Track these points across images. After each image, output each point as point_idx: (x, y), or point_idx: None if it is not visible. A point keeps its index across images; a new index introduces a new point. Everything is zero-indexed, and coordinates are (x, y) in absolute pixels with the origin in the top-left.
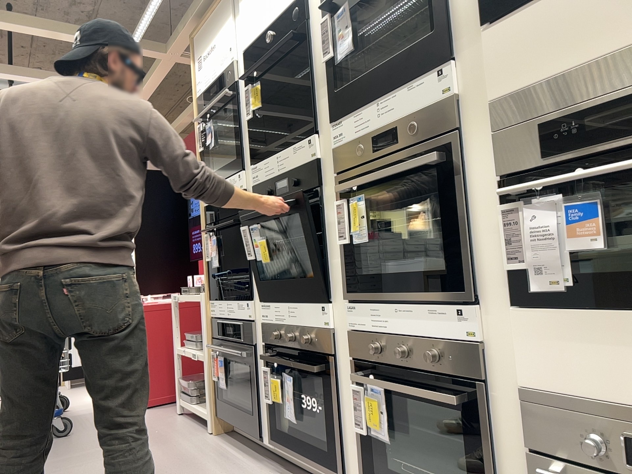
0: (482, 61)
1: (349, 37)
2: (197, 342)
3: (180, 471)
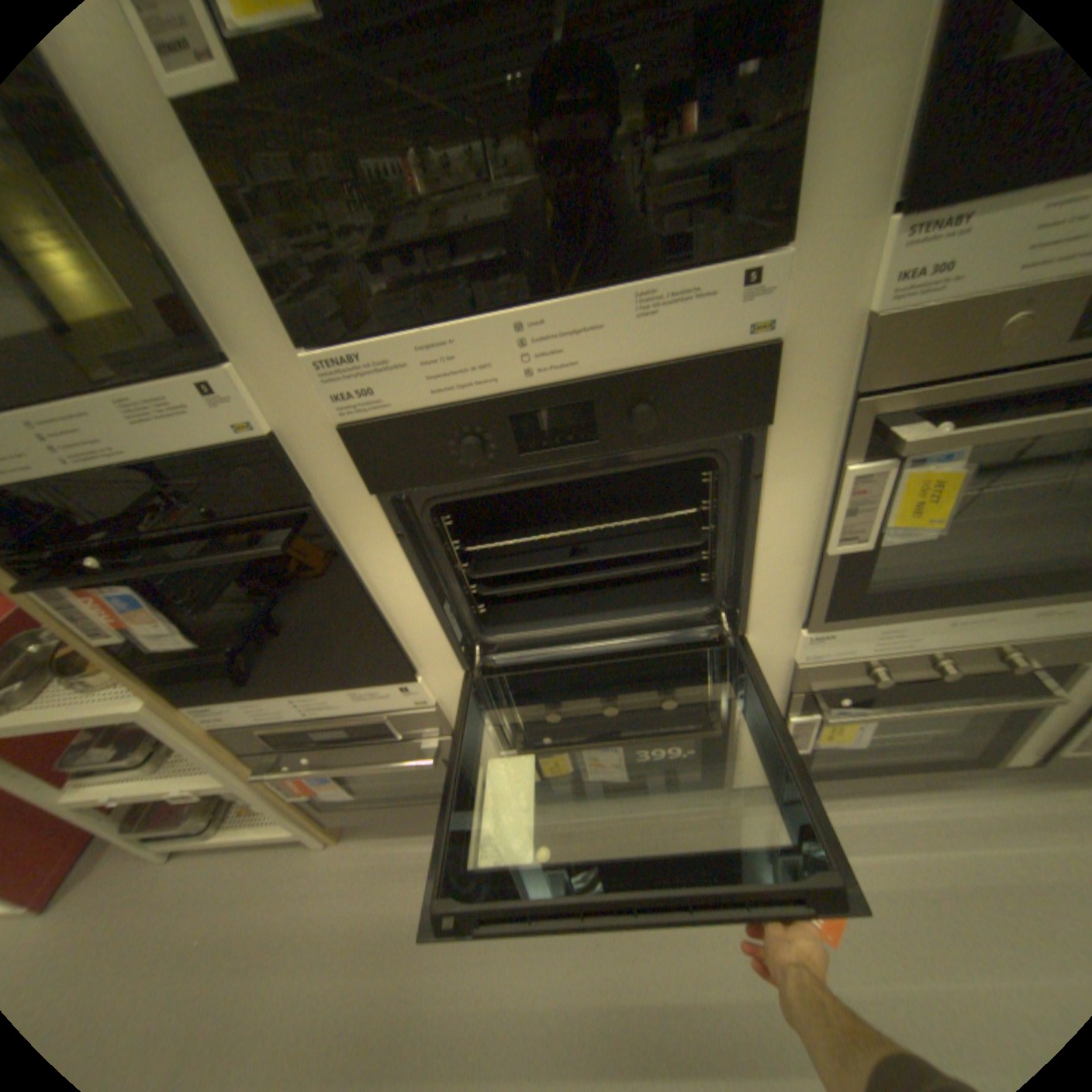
0: None
1: None
2: (141, 767)
3: (425, 973)
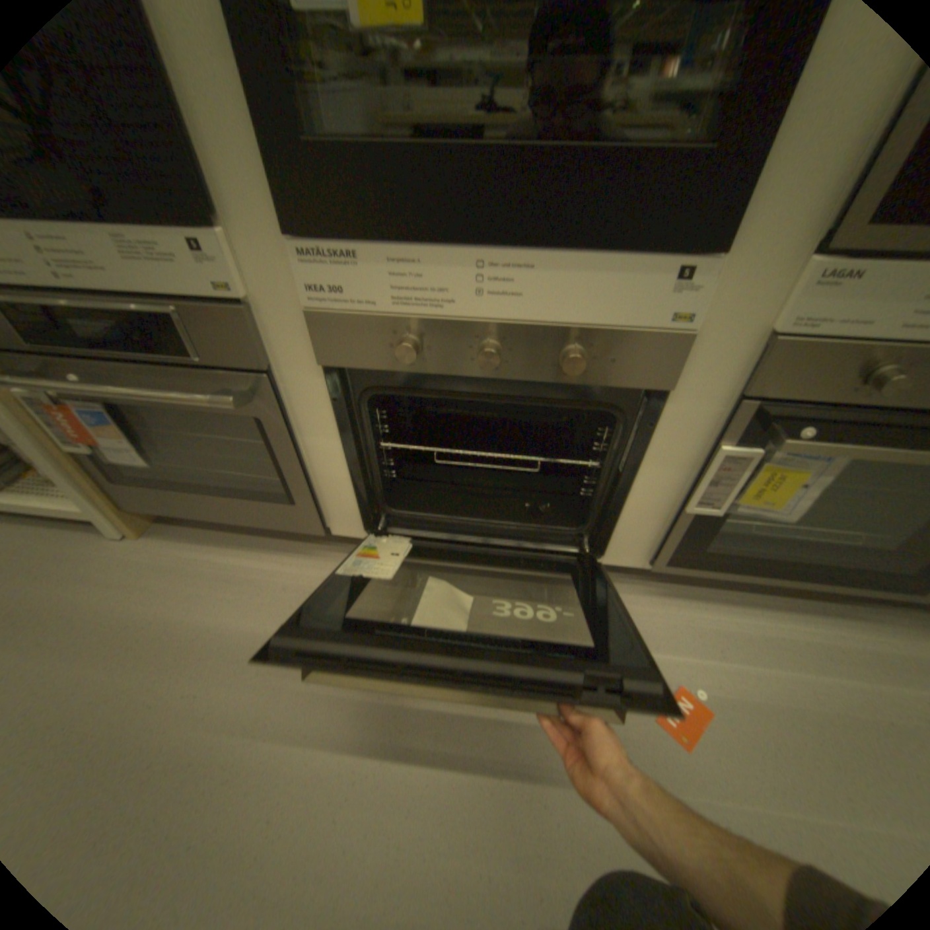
0: None
1: None
2: None
3: (187, 680)
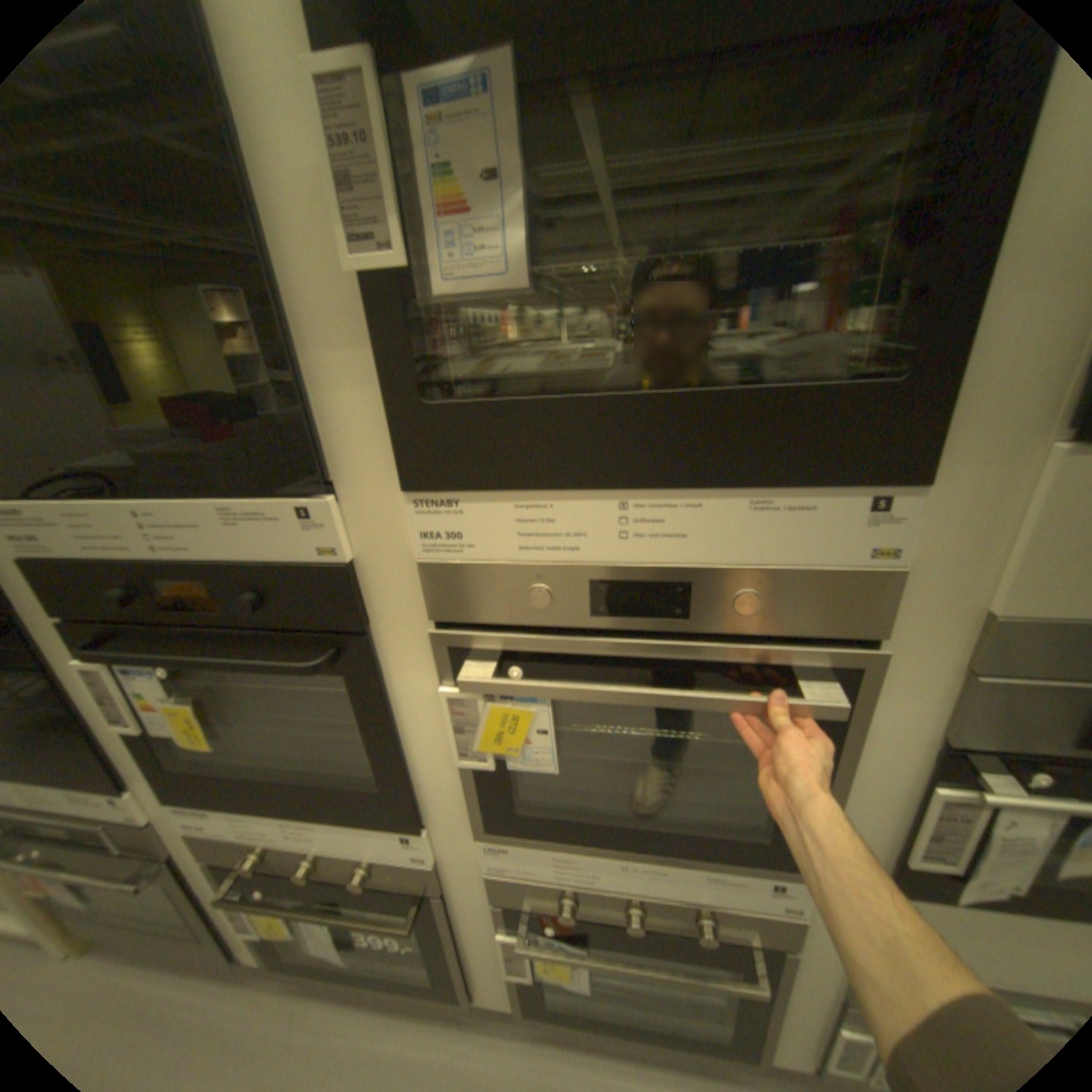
0: (1016, 516)
1: (523, 231)
2: None
3: None
